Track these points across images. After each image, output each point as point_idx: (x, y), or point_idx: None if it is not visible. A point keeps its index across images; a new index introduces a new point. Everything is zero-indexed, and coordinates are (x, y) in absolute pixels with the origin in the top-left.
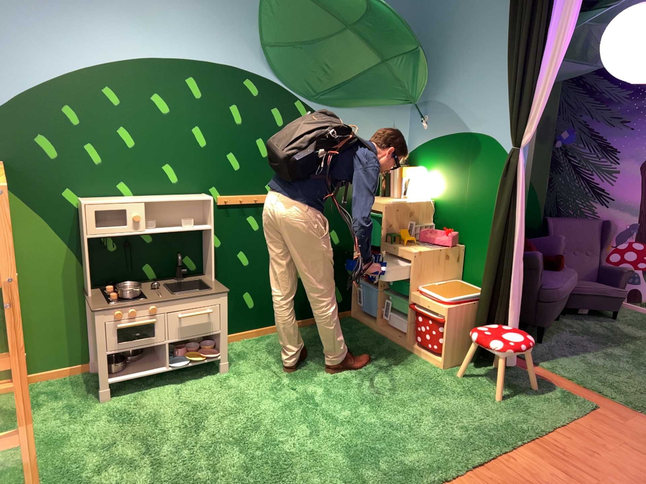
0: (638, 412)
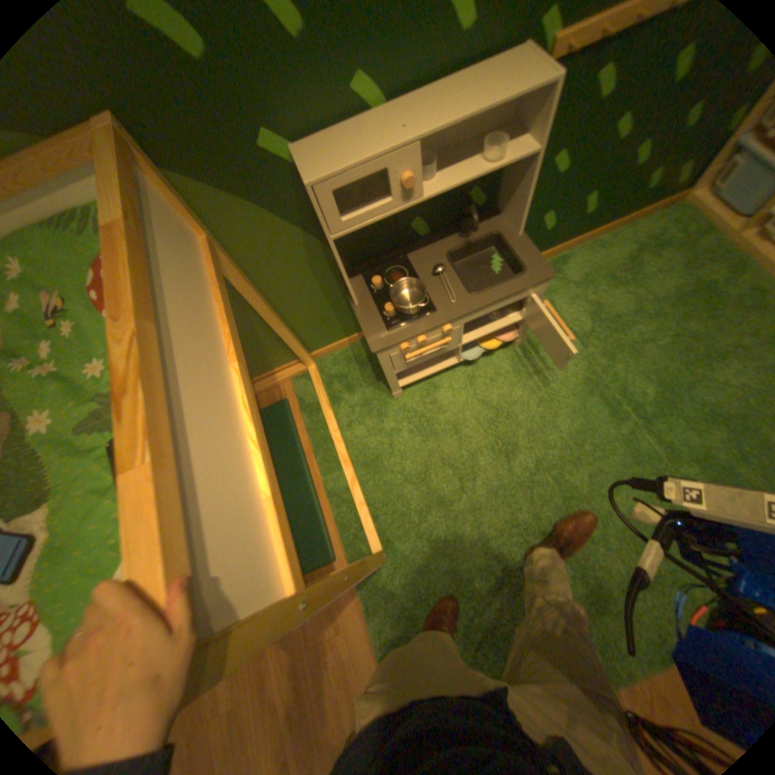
0: None
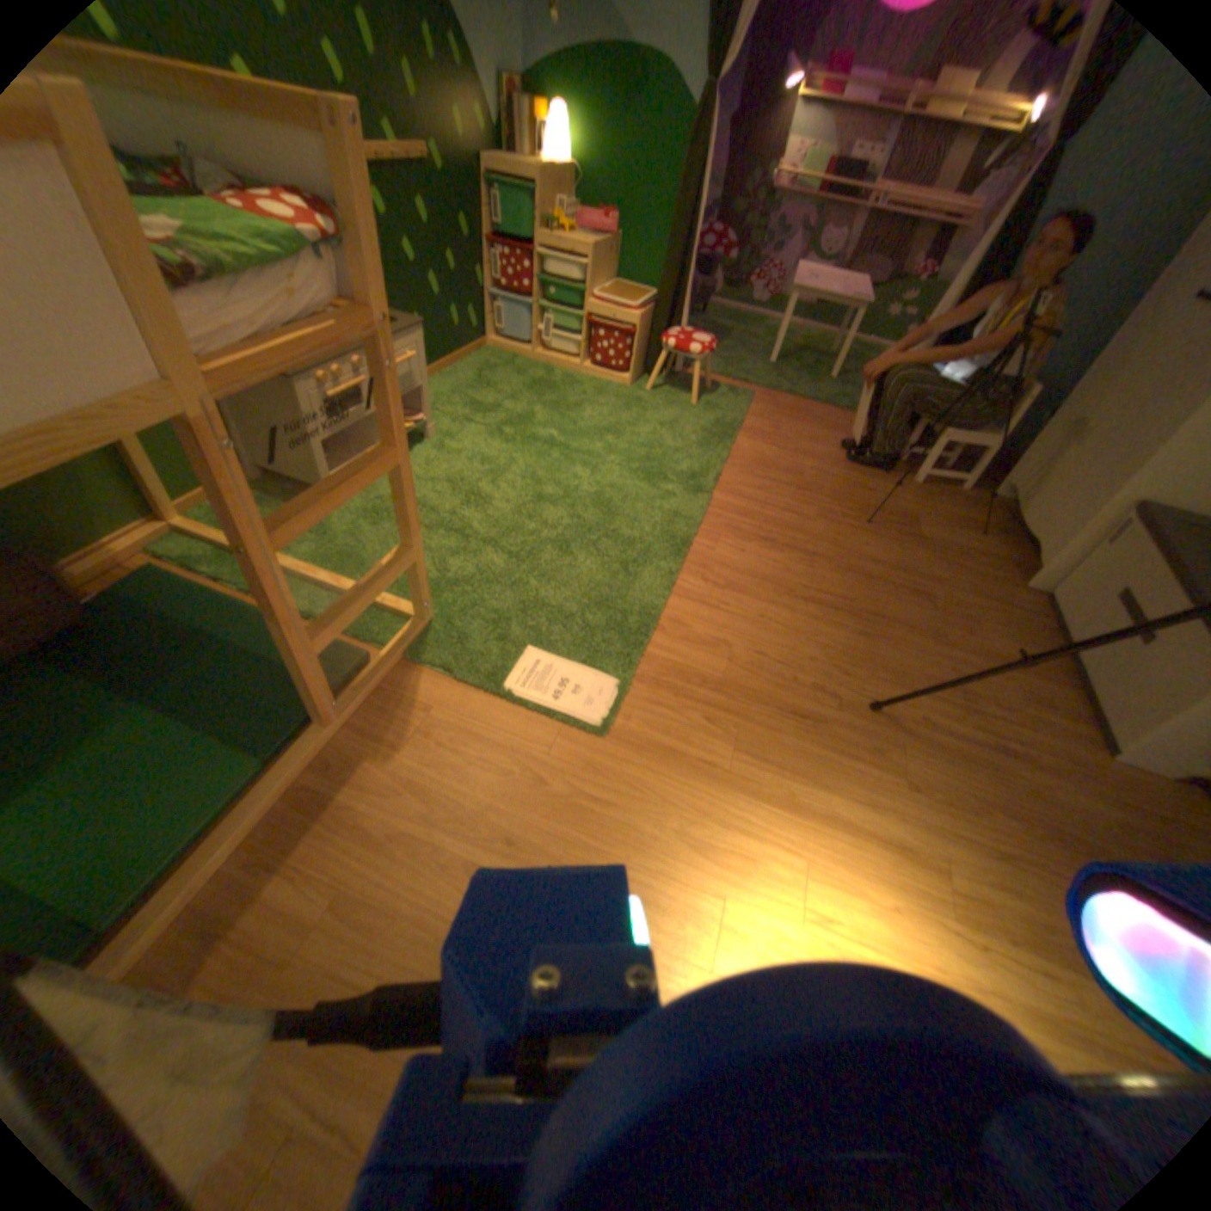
0: (778, 394)
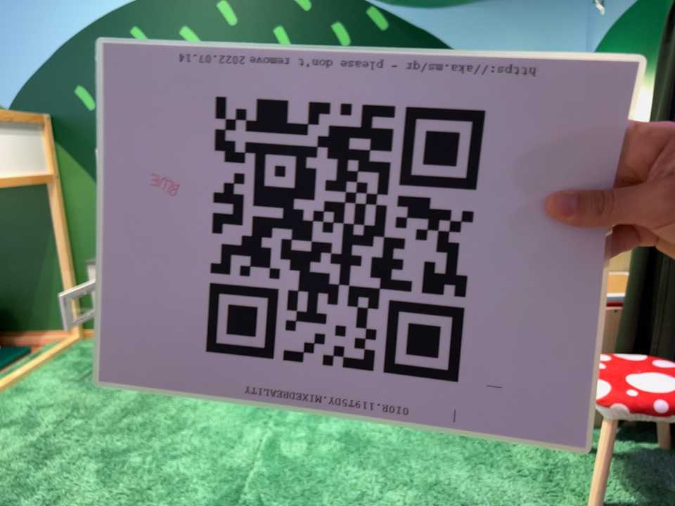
0: None
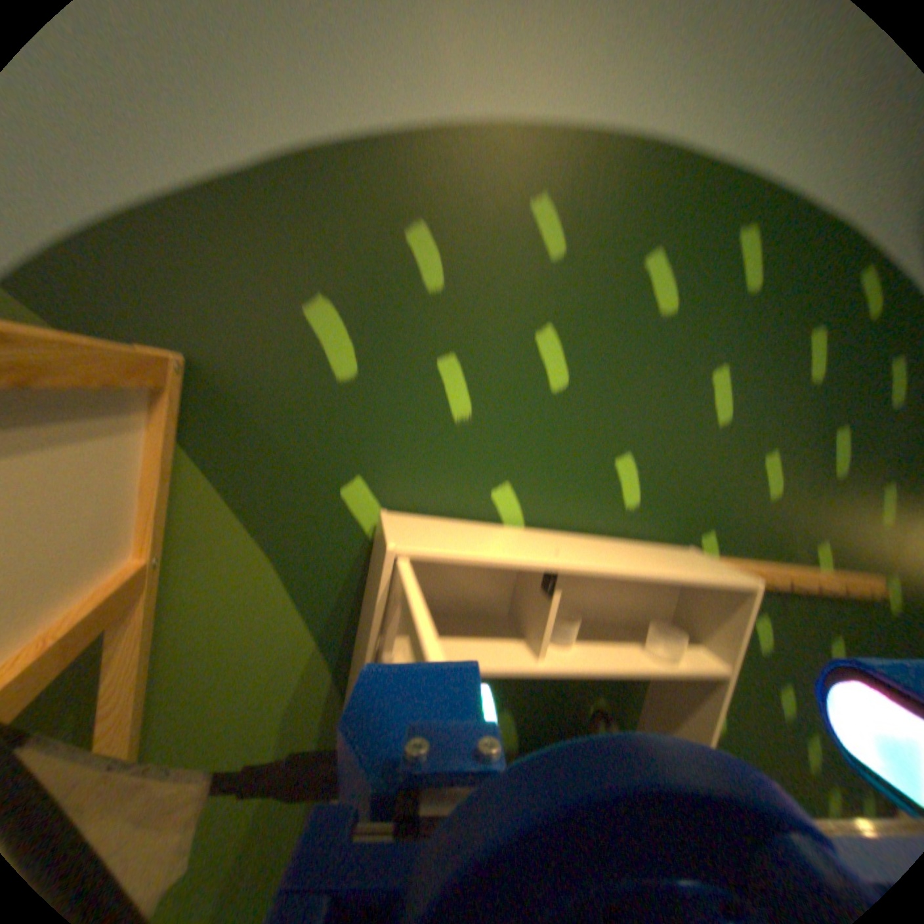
0: None
